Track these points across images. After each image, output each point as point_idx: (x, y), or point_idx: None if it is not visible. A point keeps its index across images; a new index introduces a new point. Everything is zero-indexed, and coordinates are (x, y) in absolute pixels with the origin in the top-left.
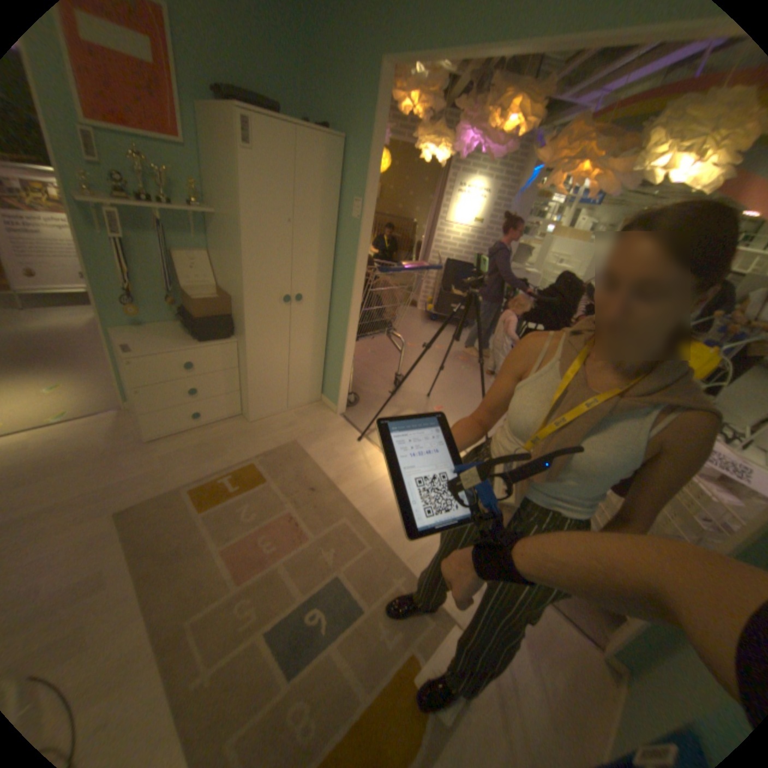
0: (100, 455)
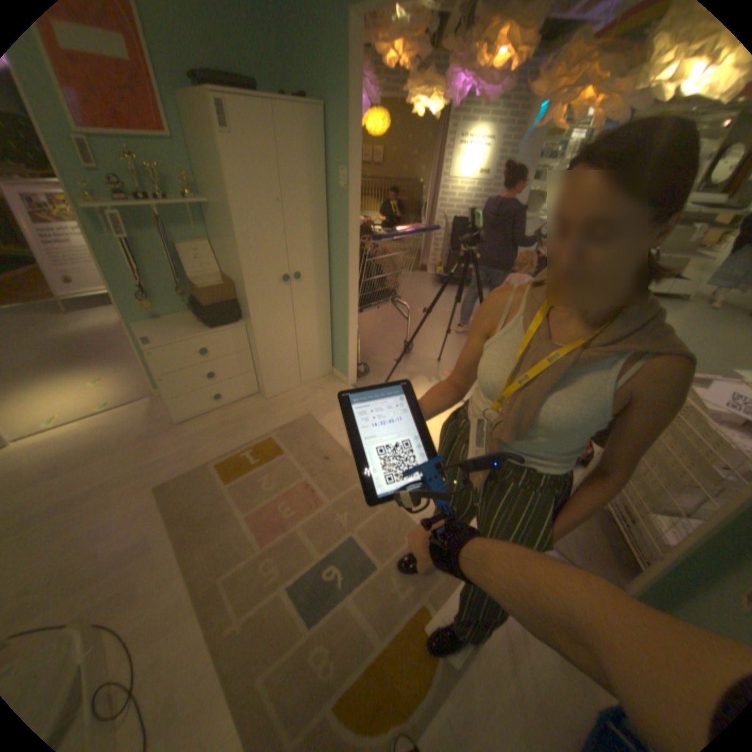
0: (138, 437)
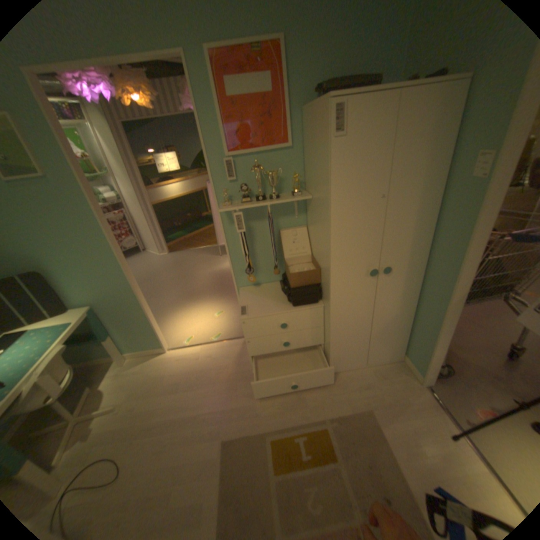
0: (228, 377)
